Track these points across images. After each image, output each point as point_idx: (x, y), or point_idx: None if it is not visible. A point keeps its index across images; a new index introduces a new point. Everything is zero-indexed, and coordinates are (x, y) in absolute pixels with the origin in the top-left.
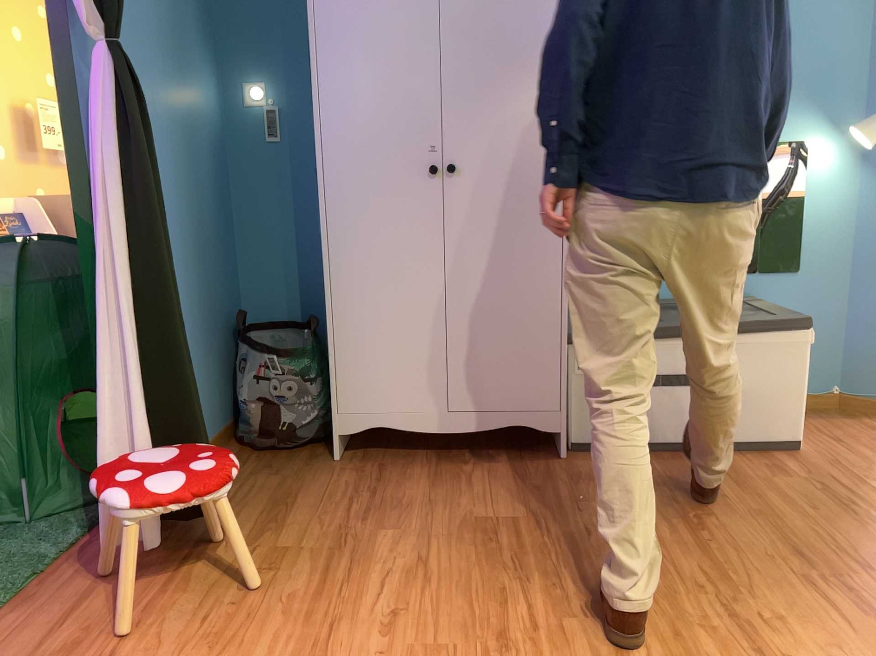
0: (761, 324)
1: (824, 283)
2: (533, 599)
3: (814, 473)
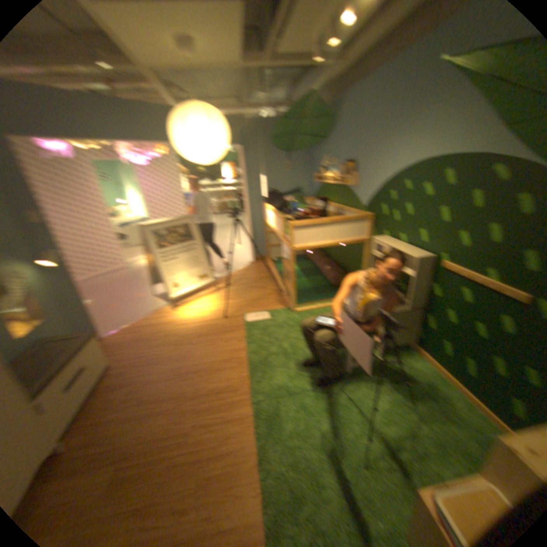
0: (72, 343)
1: (48, 316)
2: (171, 455)
3: (121, 367)
